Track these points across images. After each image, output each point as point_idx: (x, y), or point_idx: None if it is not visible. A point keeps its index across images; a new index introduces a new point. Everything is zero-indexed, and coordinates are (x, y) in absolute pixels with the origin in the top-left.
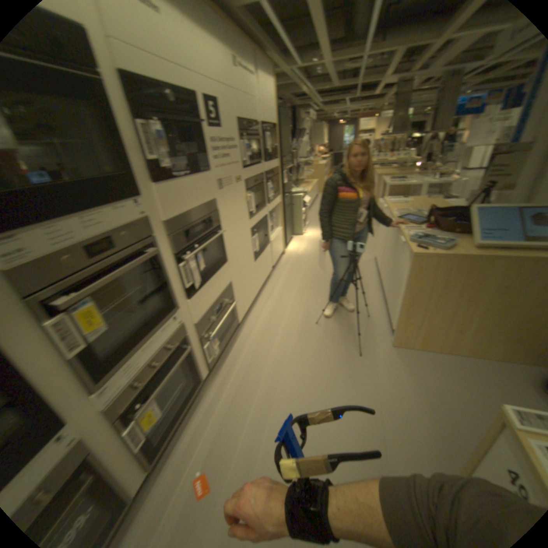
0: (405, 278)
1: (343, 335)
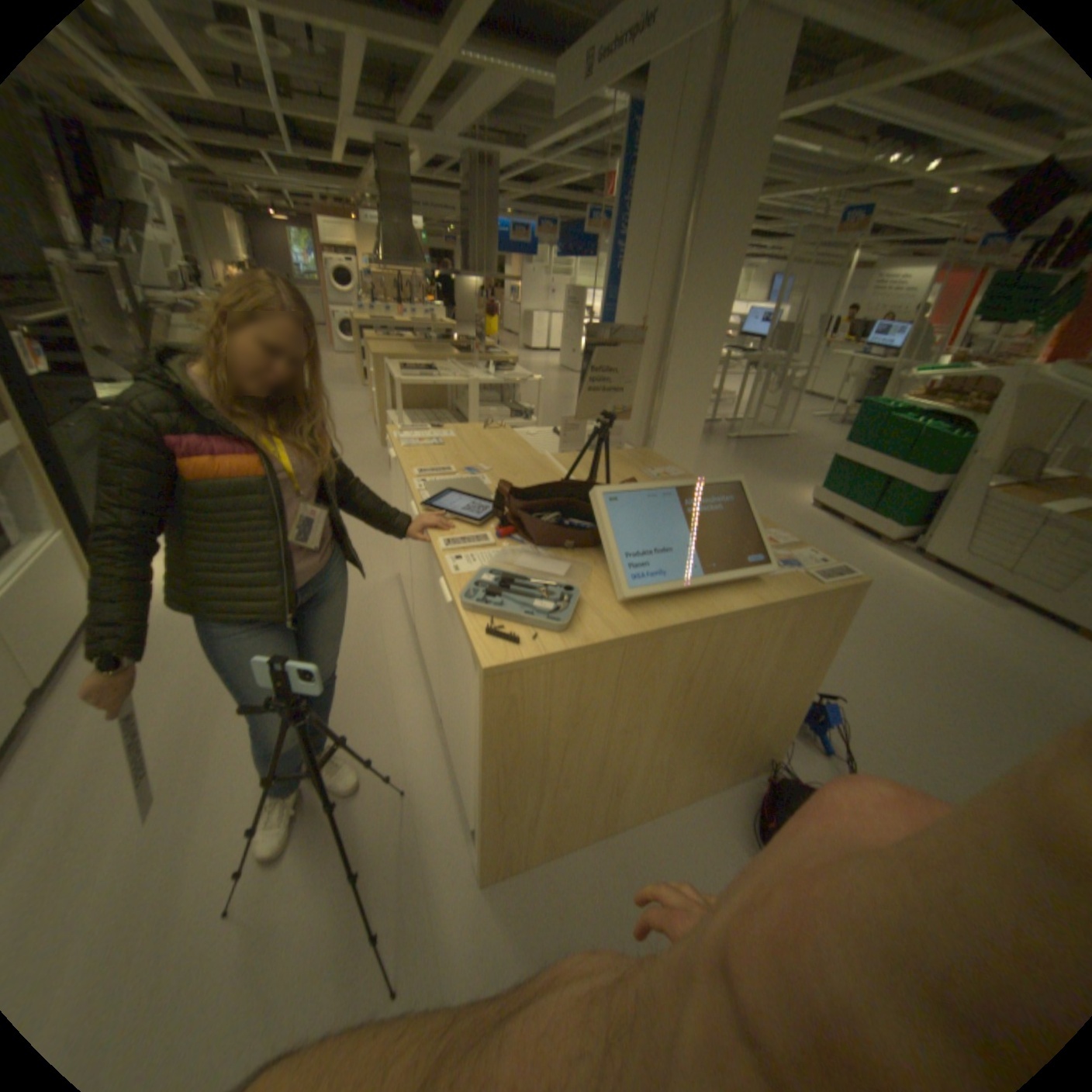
0: (473, 713)
1: (328, 920)
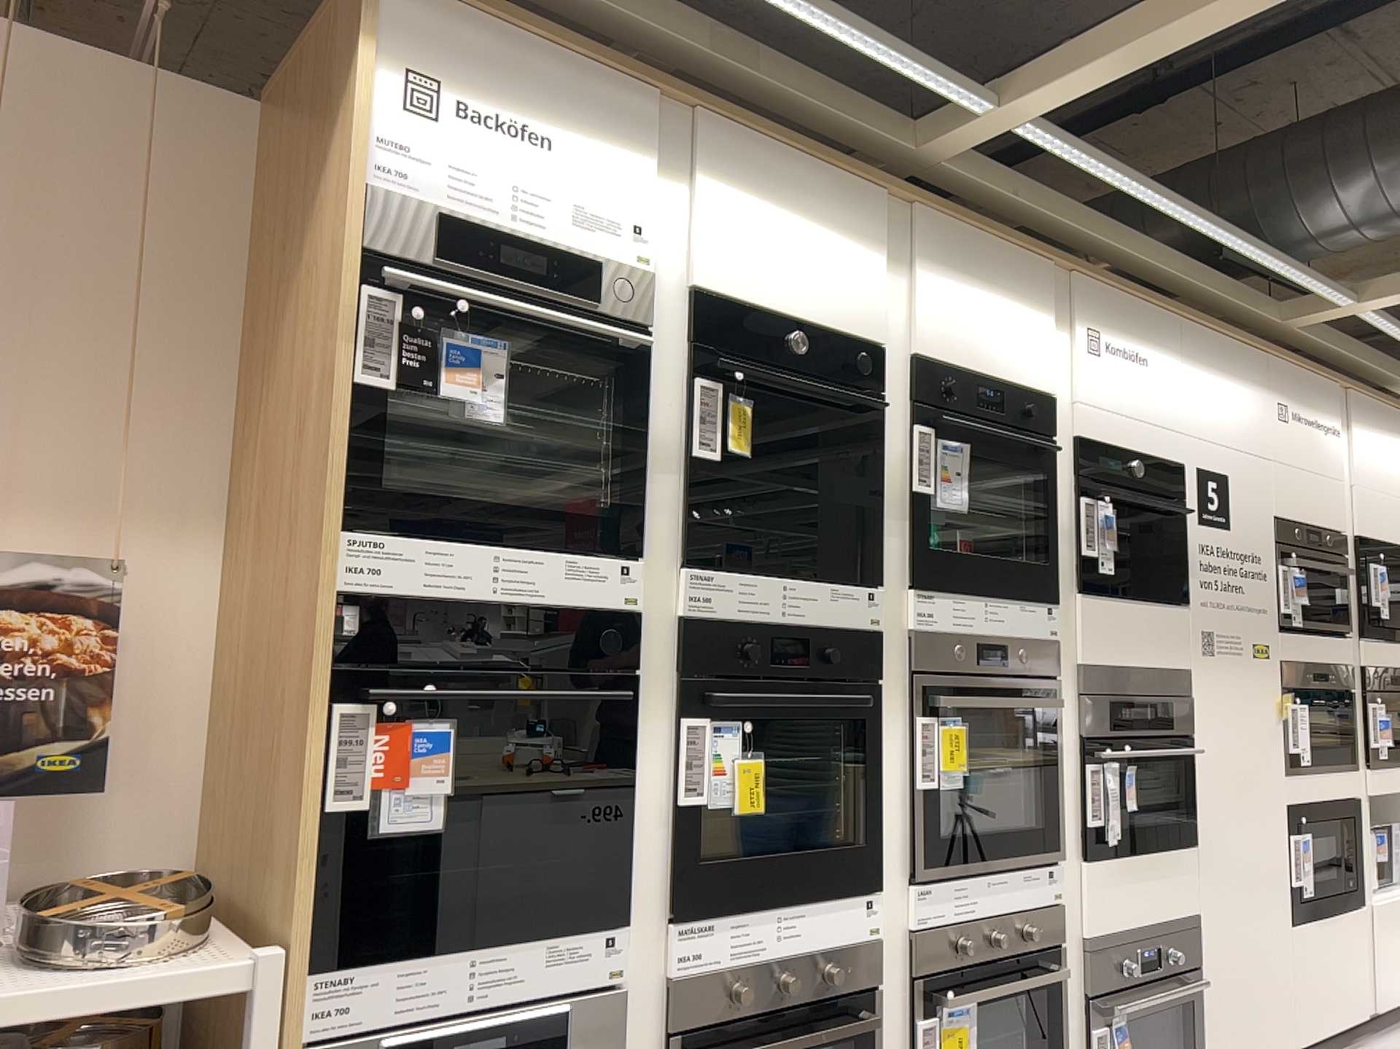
0: None
1: None
